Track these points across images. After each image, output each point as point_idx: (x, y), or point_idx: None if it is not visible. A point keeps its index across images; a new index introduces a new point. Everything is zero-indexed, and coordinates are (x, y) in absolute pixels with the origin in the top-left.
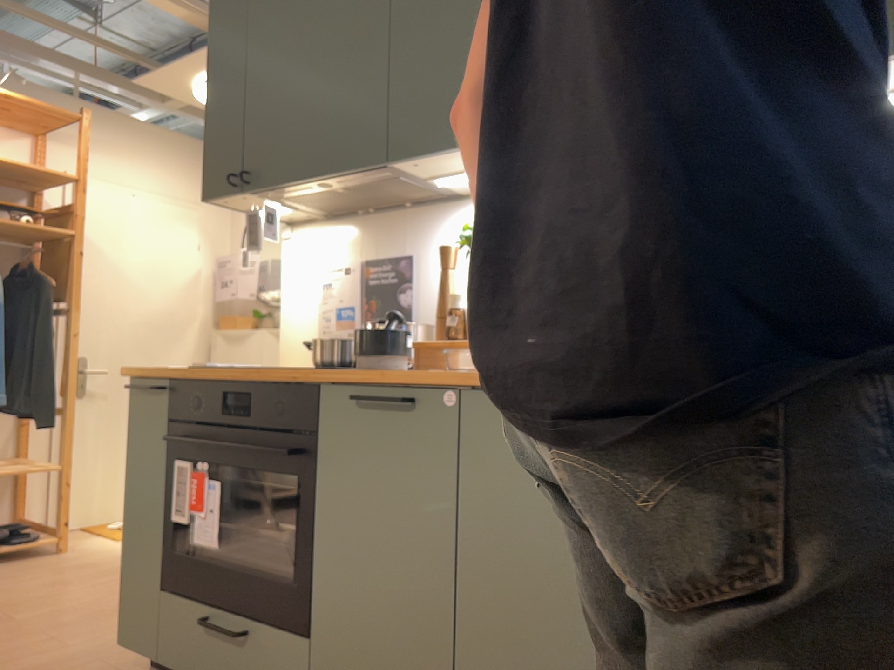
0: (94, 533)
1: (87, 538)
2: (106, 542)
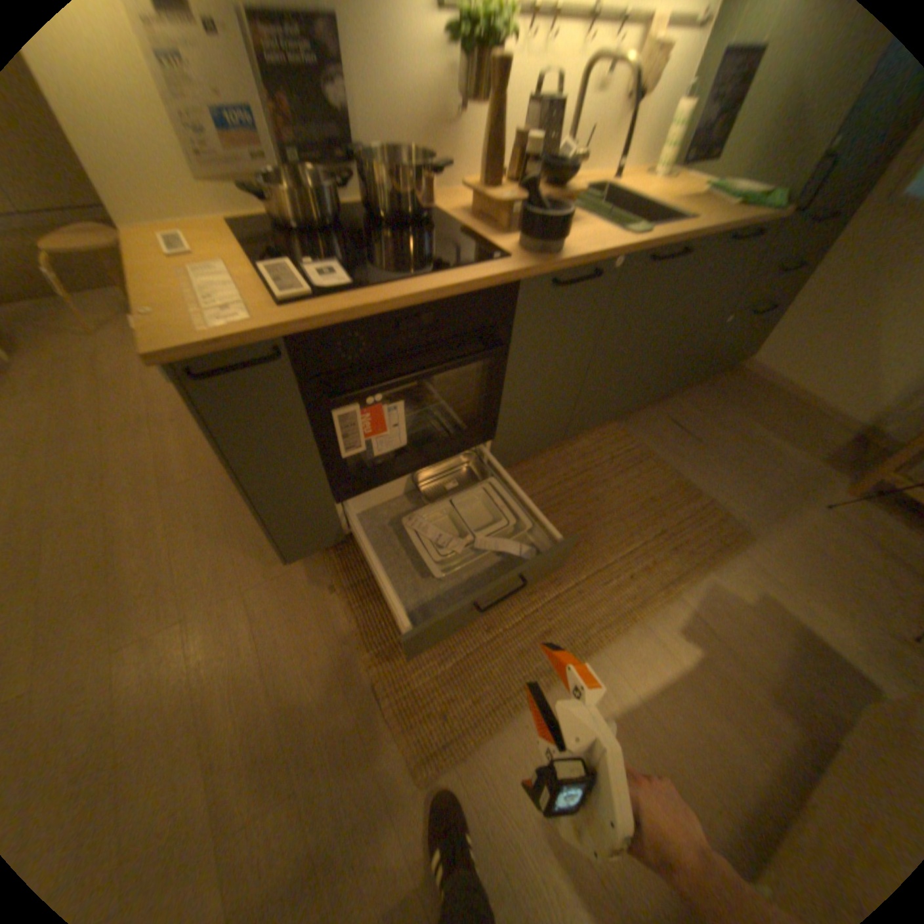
0: None
1: None
2: None
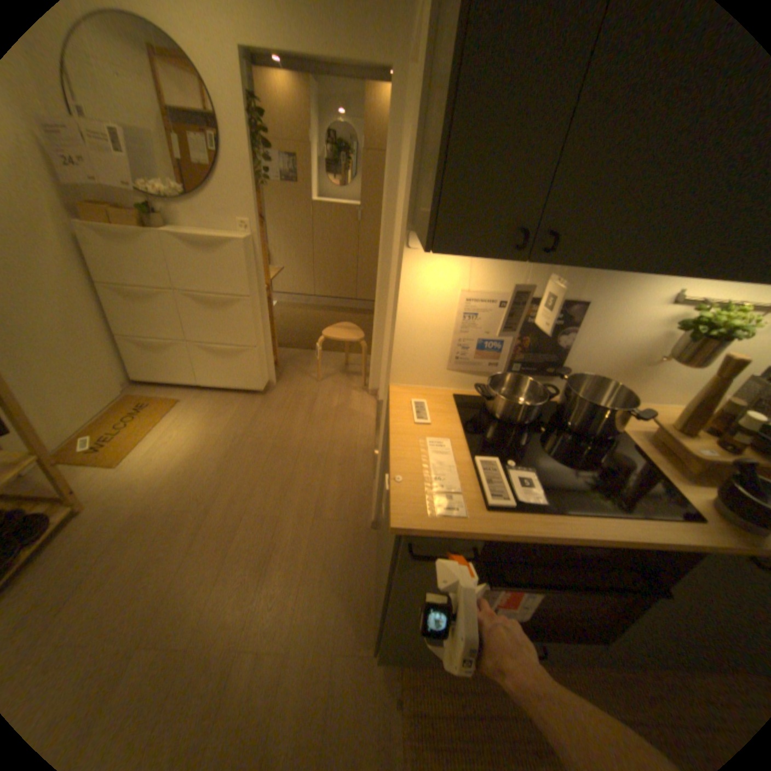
0: (75, 465)
1: (74, 474)
2: (104, 473)
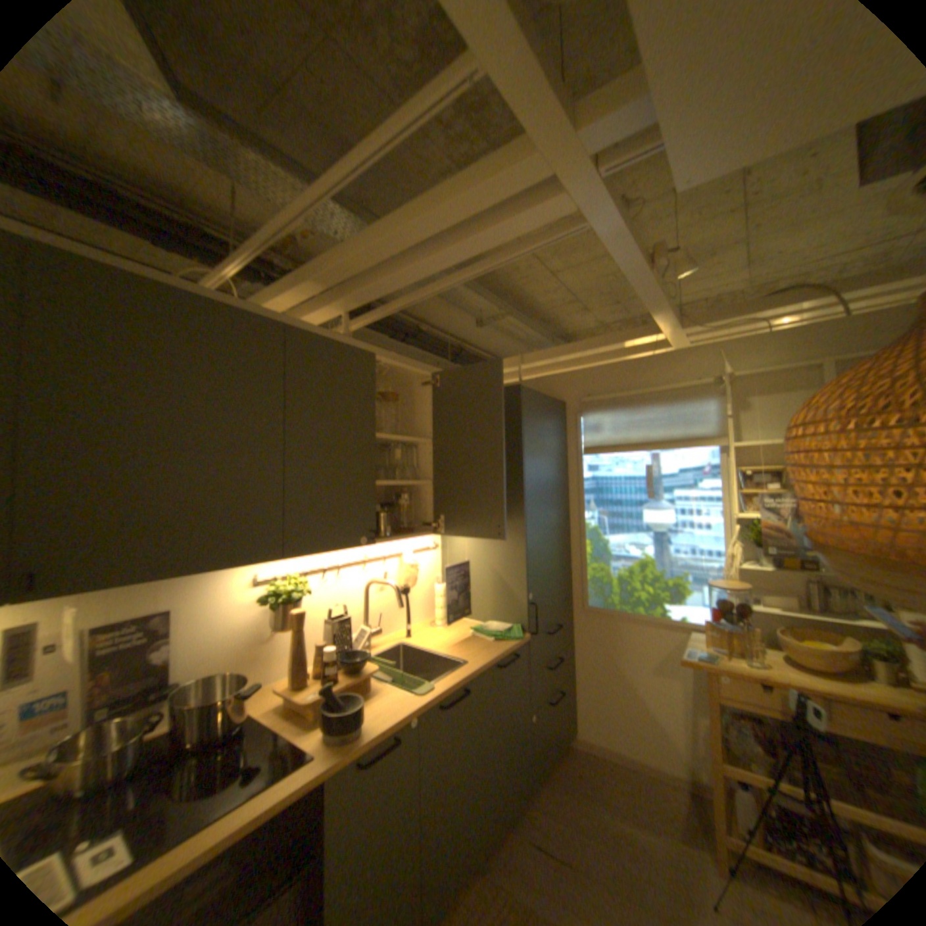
0: None
1: None
2: None
